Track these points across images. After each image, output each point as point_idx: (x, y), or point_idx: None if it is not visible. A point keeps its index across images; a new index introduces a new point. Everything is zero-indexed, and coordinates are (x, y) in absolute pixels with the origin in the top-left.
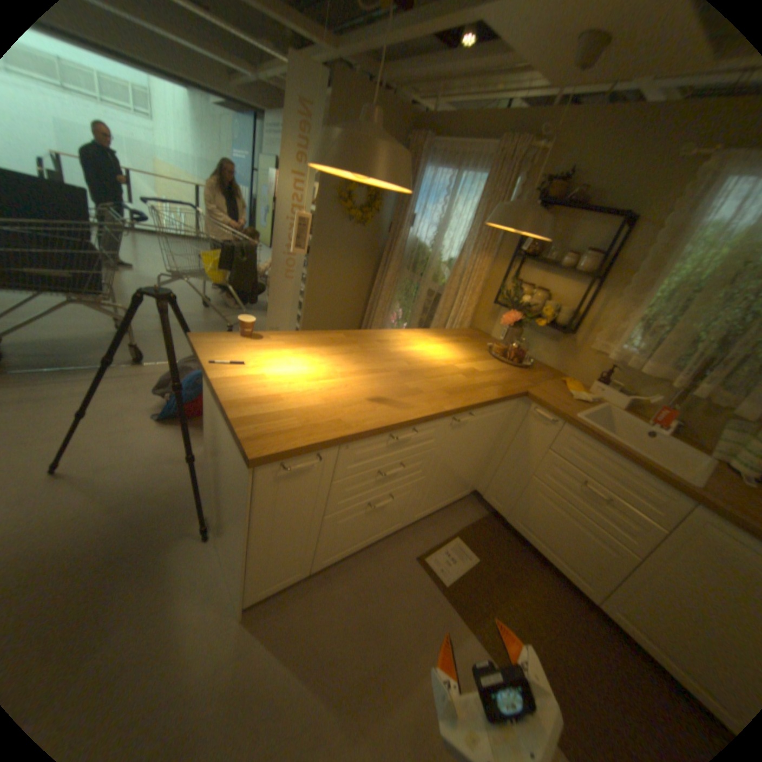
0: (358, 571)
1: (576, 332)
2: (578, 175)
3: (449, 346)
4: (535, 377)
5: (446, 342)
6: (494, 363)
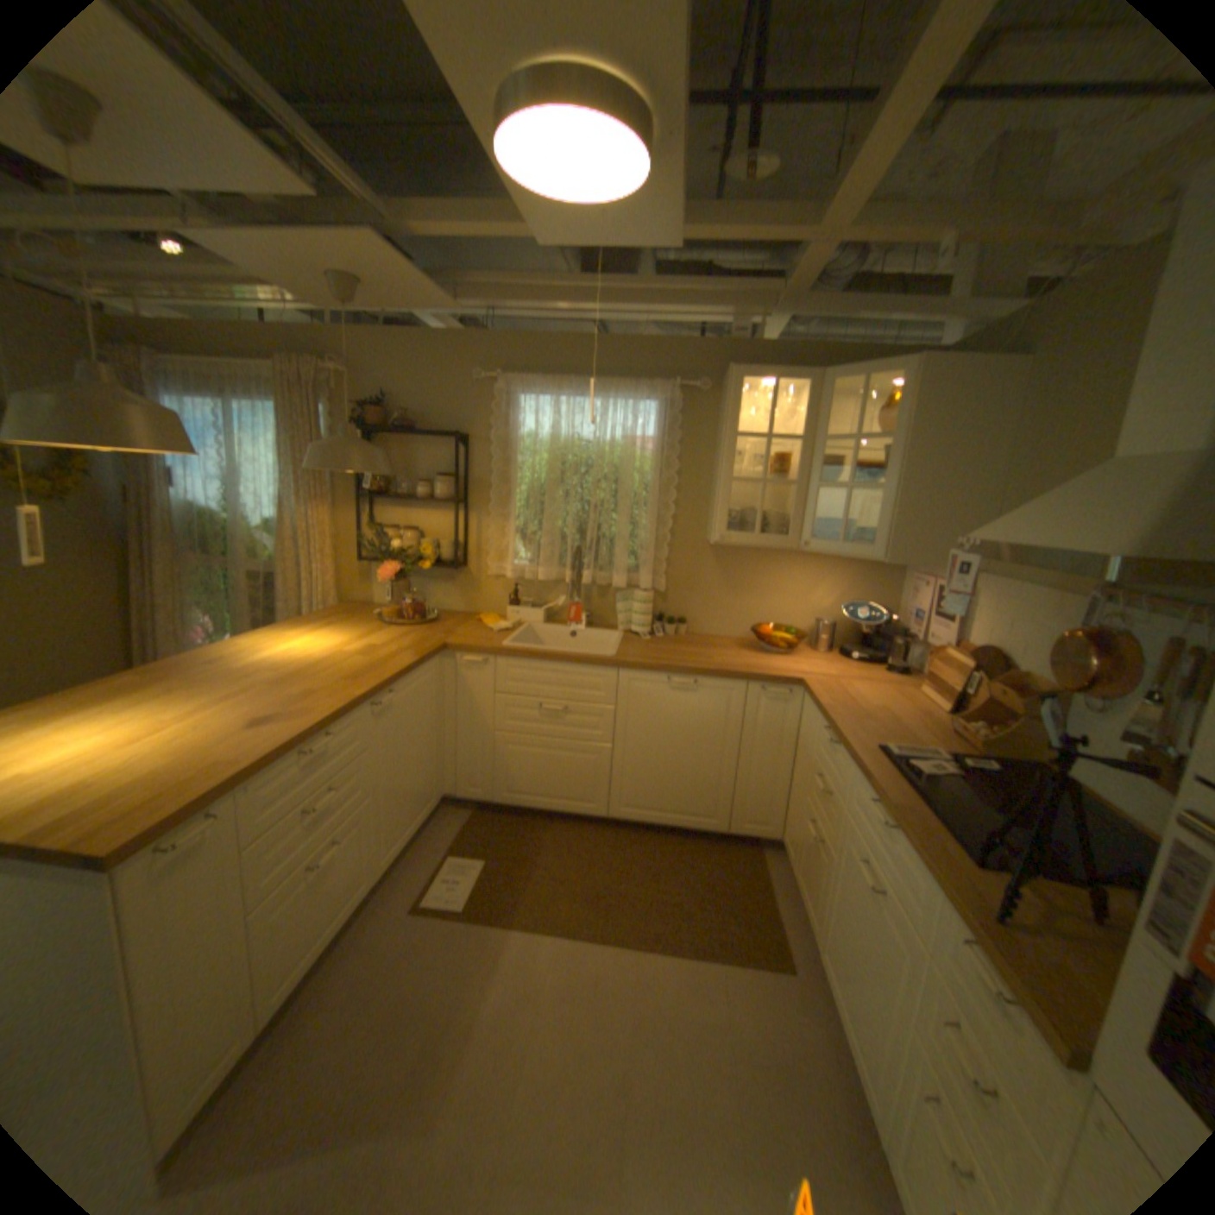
0: (331, 984)
1: (466, 564)
2: (390, 399)
3: (322, 633)
4: (446, 627)
5: (315, 630)
6: (392, 630)
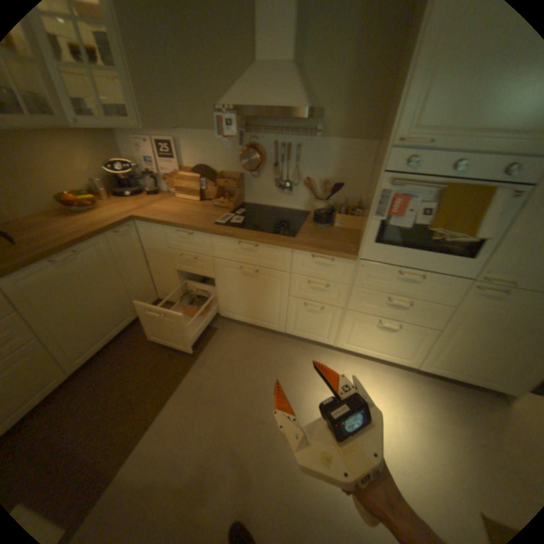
0: None
1: None
2: None
3: None
4: None
5: None
6: None
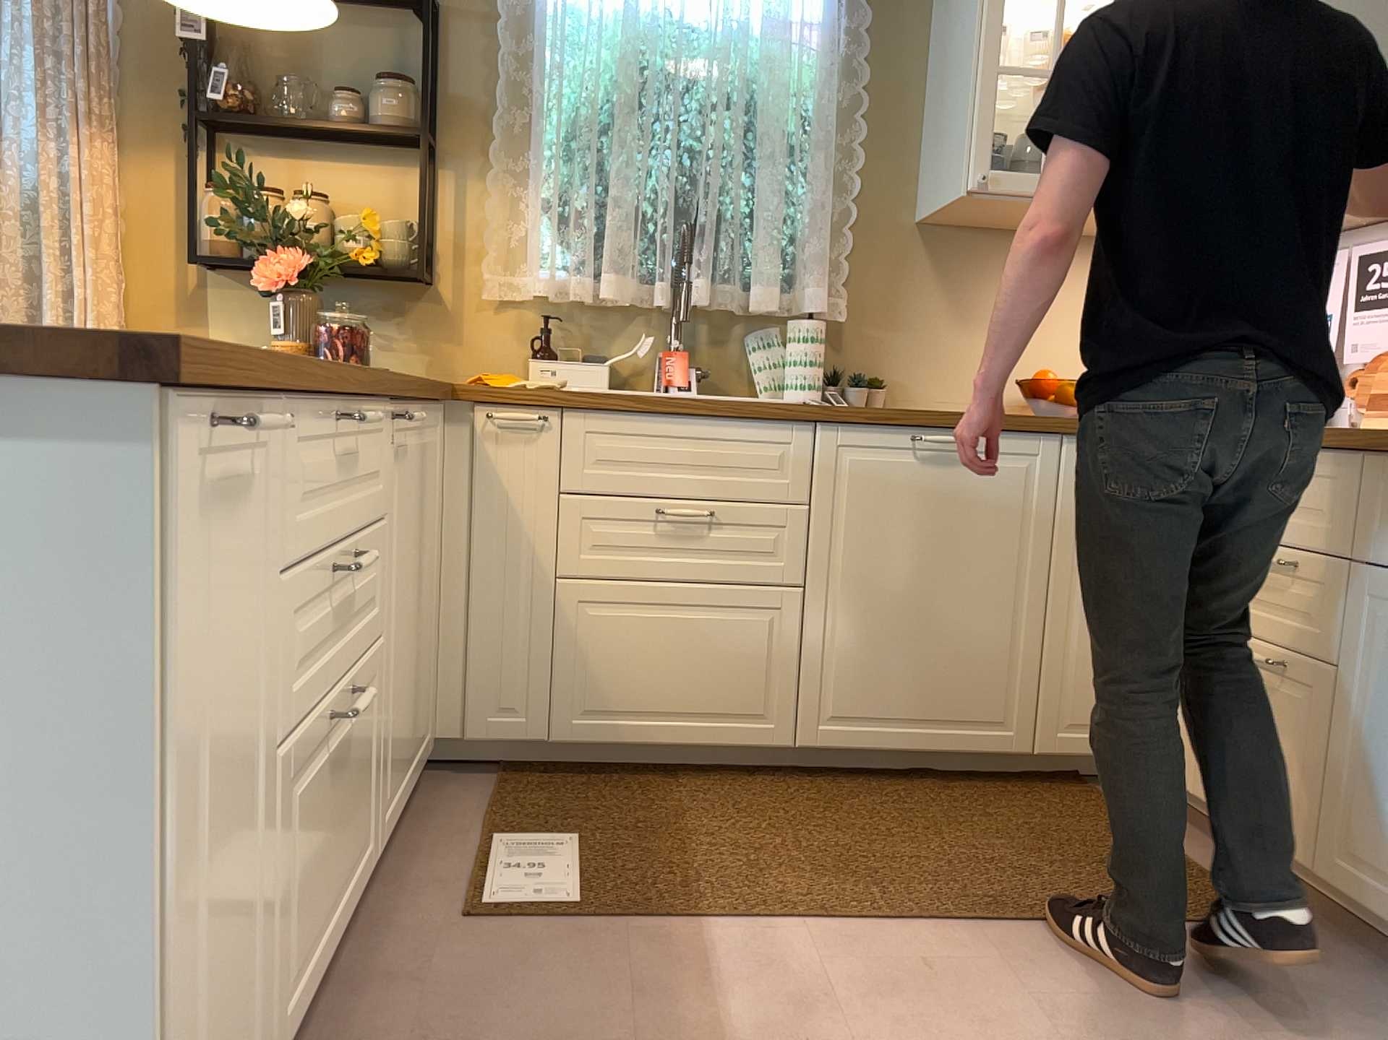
0: (352, 1037)
1: (434, 279)
2: None
3: None
4: None
5: None
6: None
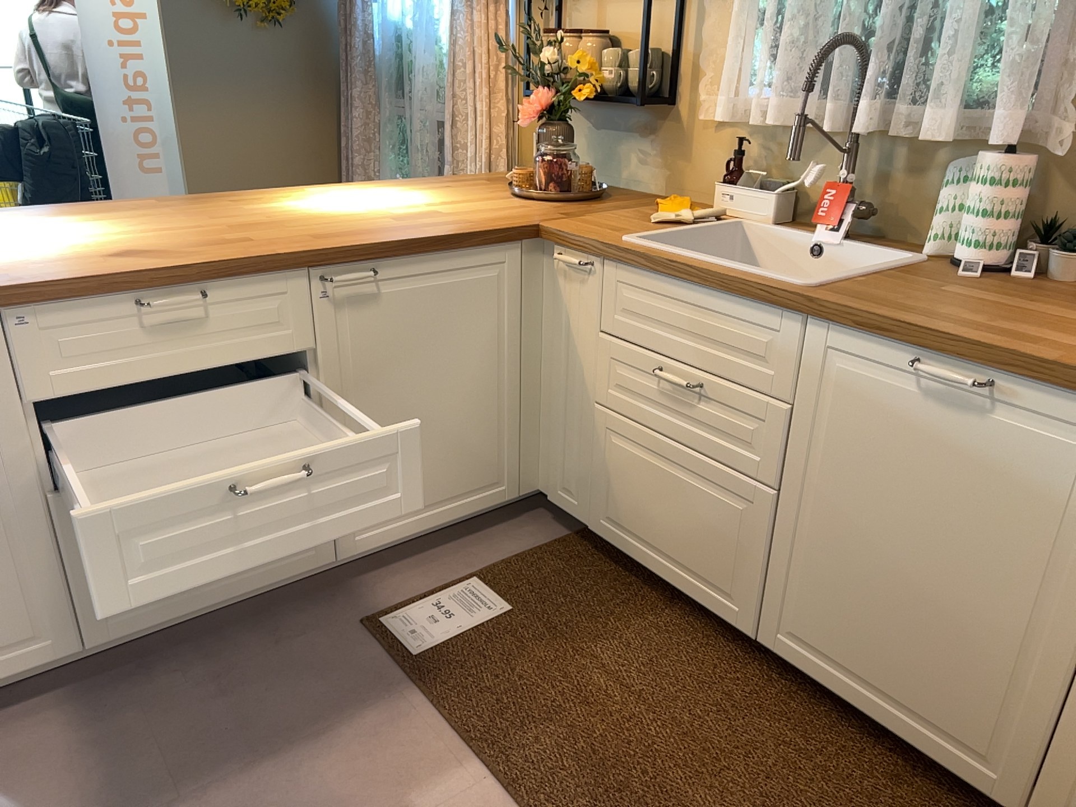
0: (219, 650)
1: (673, 102)
2: None
3: (412, 193)
4: (588, 208)
5: (413, 190)
6: (503, 201)
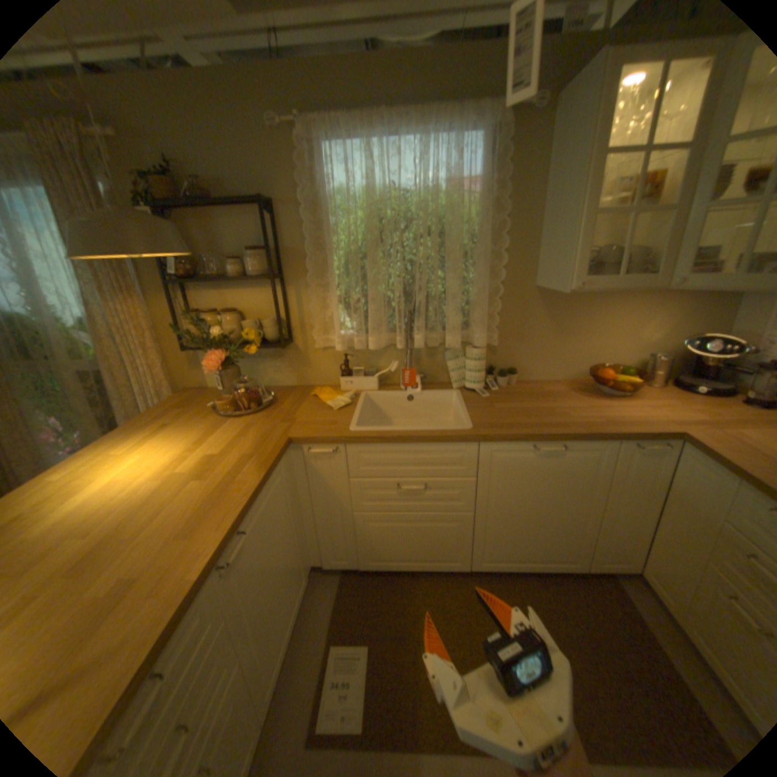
0: None
1: (292, 339)
2: (175, 165)
3: (152, 443)
4: (285, 410)
5: (145, 439)
6: (229, 425)
